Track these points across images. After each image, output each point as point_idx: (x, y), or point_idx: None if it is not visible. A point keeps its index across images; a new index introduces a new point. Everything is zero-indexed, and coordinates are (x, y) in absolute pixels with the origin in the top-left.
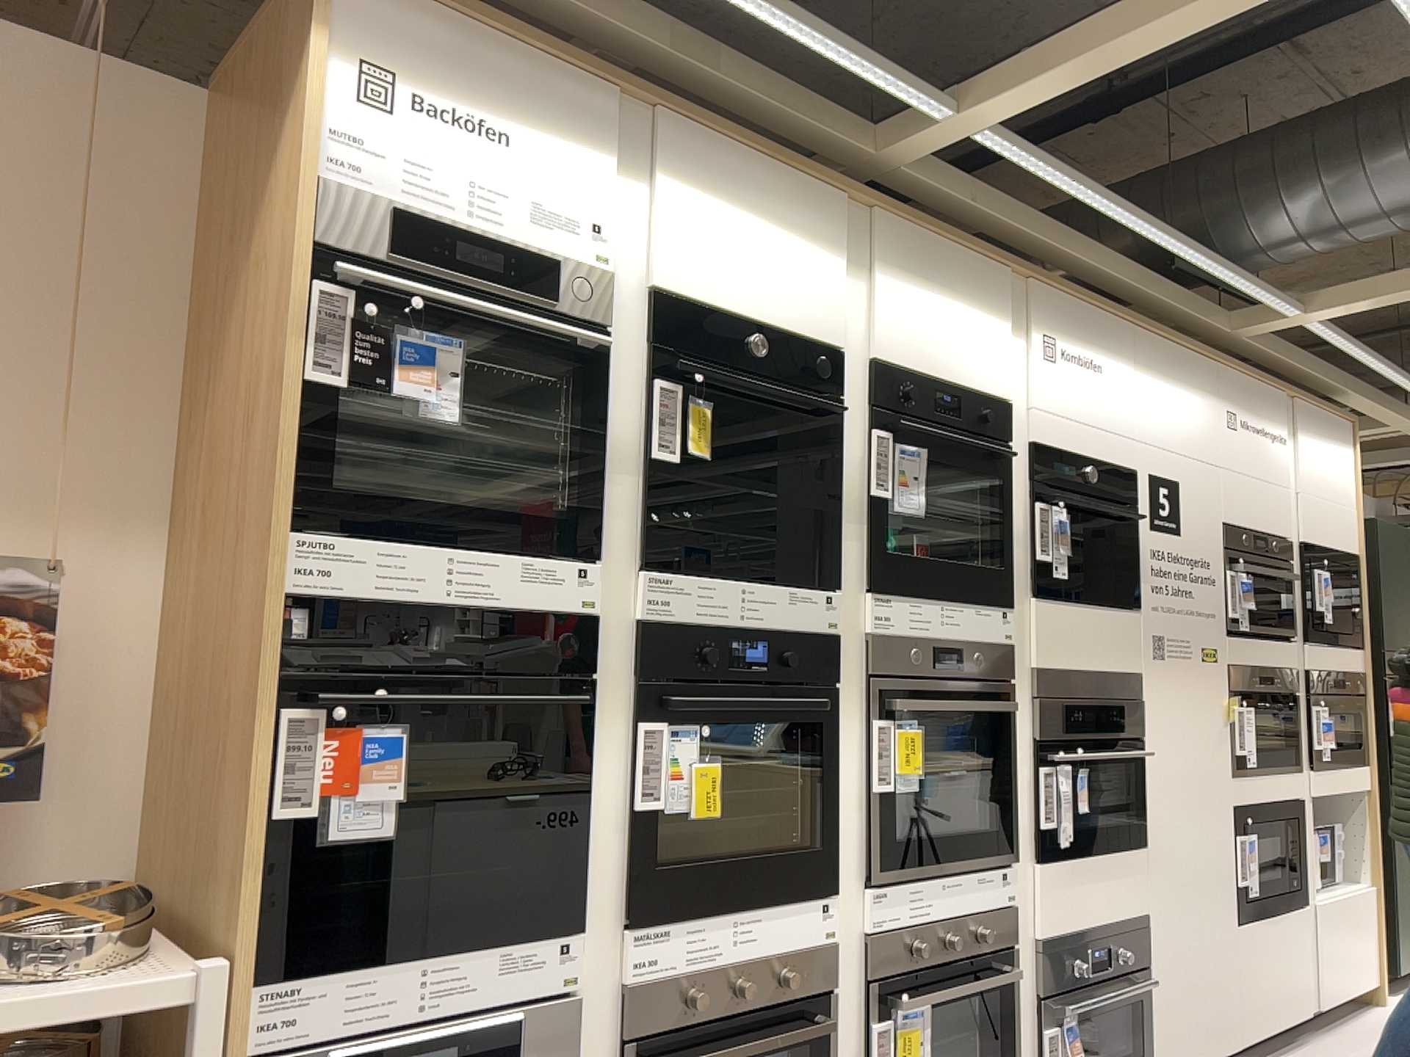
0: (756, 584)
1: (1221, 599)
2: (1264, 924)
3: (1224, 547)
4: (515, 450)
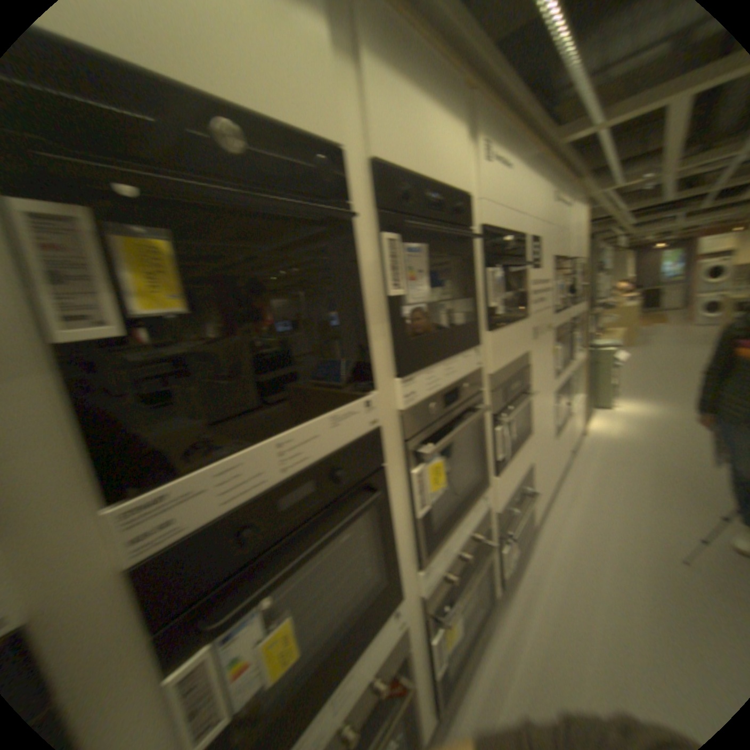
0: (298, 429)
1: (559, 299)
2: (566, 437)
3: (560, 270)
4: None
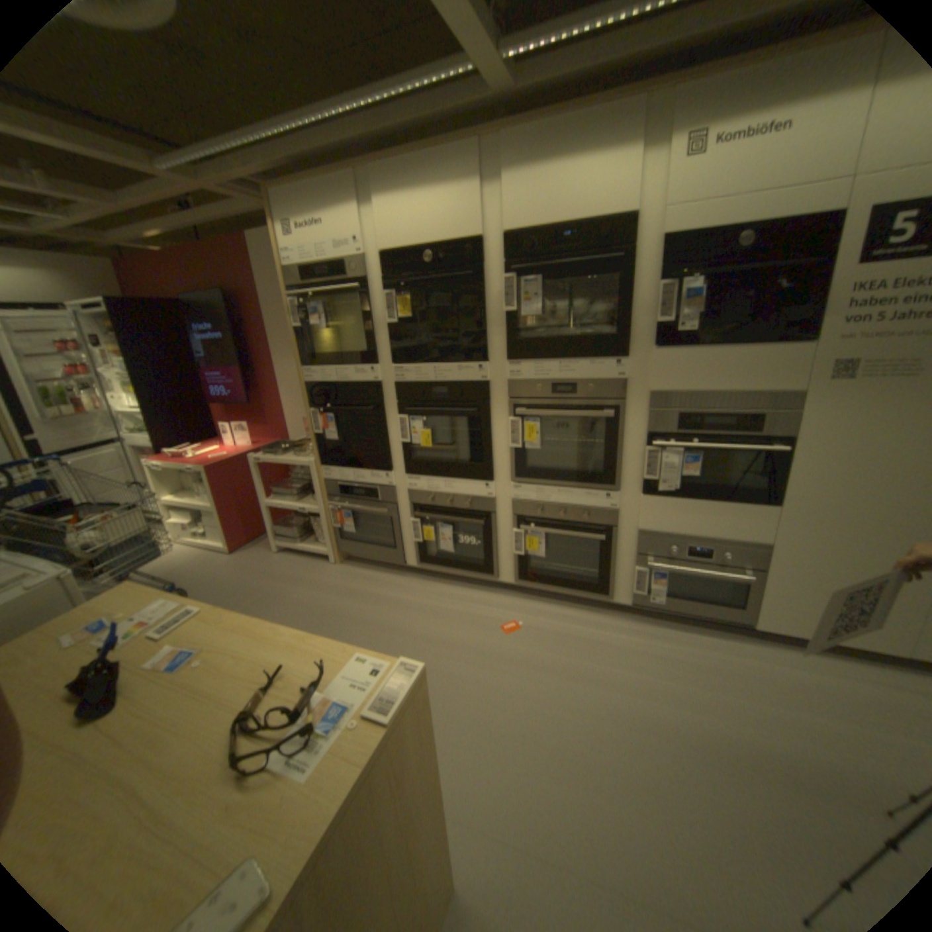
0: (441, 369)
1: None
2: None
3: None
4: (356, 331)
